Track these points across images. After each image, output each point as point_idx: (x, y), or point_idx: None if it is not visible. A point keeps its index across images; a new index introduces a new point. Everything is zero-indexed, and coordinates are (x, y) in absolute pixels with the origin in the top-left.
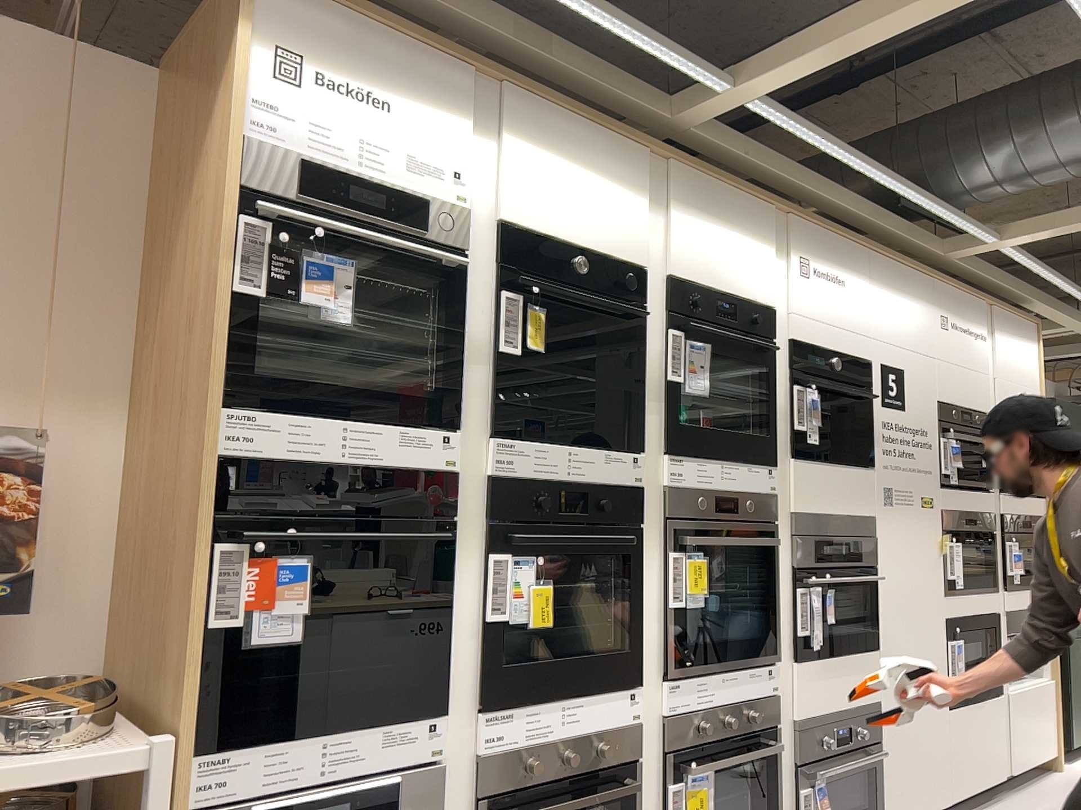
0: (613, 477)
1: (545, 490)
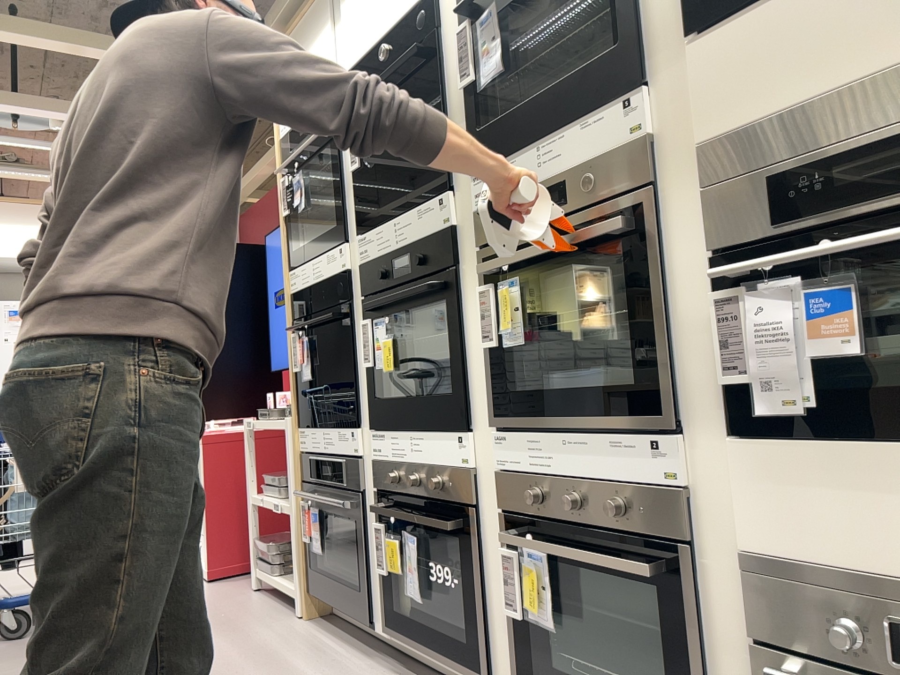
0: (427, 229)
1: (382, 264)
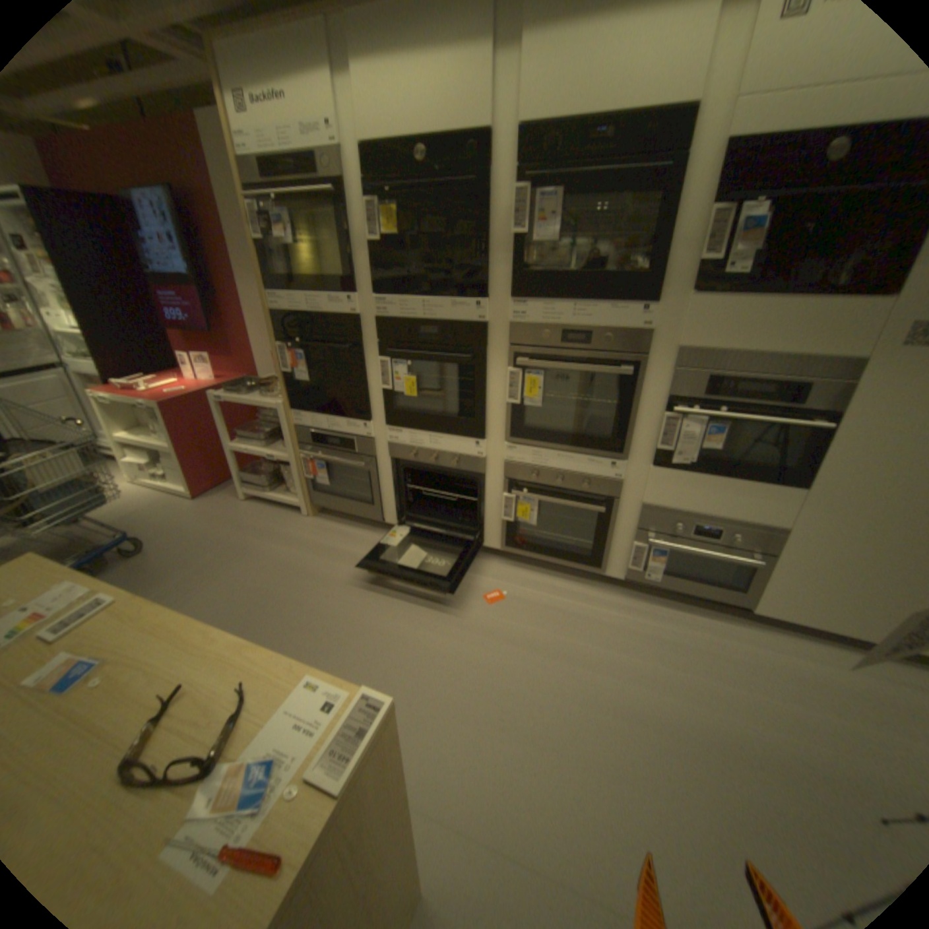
0: (461, 319)
1: (407, 328)
